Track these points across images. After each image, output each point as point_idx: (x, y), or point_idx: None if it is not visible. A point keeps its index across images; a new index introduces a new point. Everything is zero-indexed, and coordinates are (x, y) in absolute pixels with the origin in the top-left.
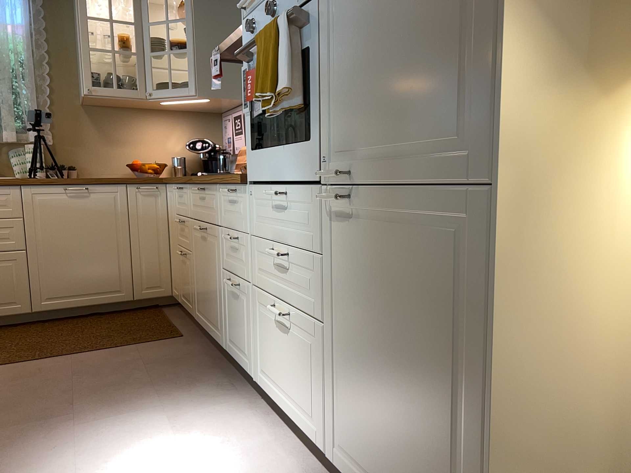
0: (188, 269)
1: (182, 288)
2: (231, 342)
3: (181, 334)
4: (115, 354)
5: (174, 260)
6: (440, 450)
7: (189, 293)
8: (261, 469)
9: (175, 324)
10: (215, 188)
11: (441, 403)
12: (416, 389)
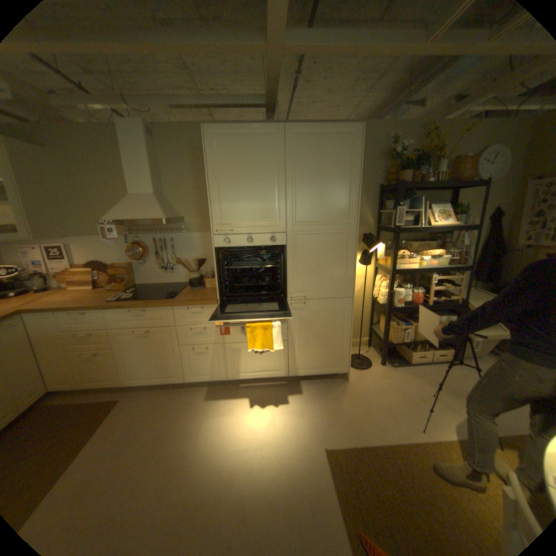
0: (99, 363)
1: (83, 379)
2: (193, 376)
3: (111, 402)
4: (101, 437)
5: (55, 366)
6: (335, 349)
7: (103, 377)
8: (268, 396)
9: (88, 403)
10: (167, 309)
11: (335, 340)
12: (327, 340)
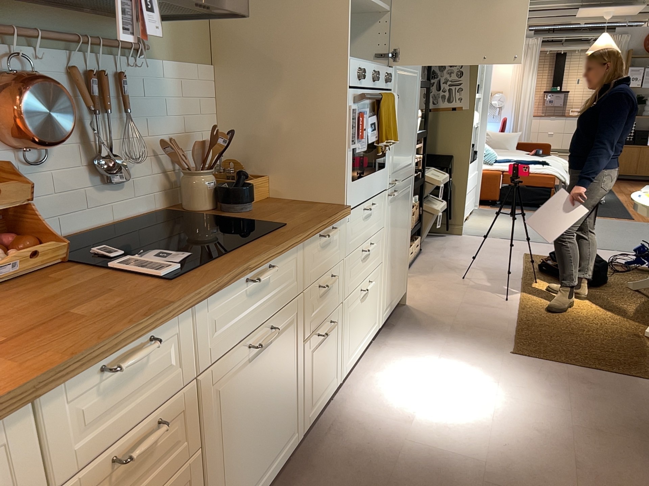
0: None
1: None
2: (313, 404)
3: None
4: None
5: None
6: (403, 258)
7: None
8: (392, 365)
9: None
10: (299, 246)
11: (404, 243)
12: (401, 247)
